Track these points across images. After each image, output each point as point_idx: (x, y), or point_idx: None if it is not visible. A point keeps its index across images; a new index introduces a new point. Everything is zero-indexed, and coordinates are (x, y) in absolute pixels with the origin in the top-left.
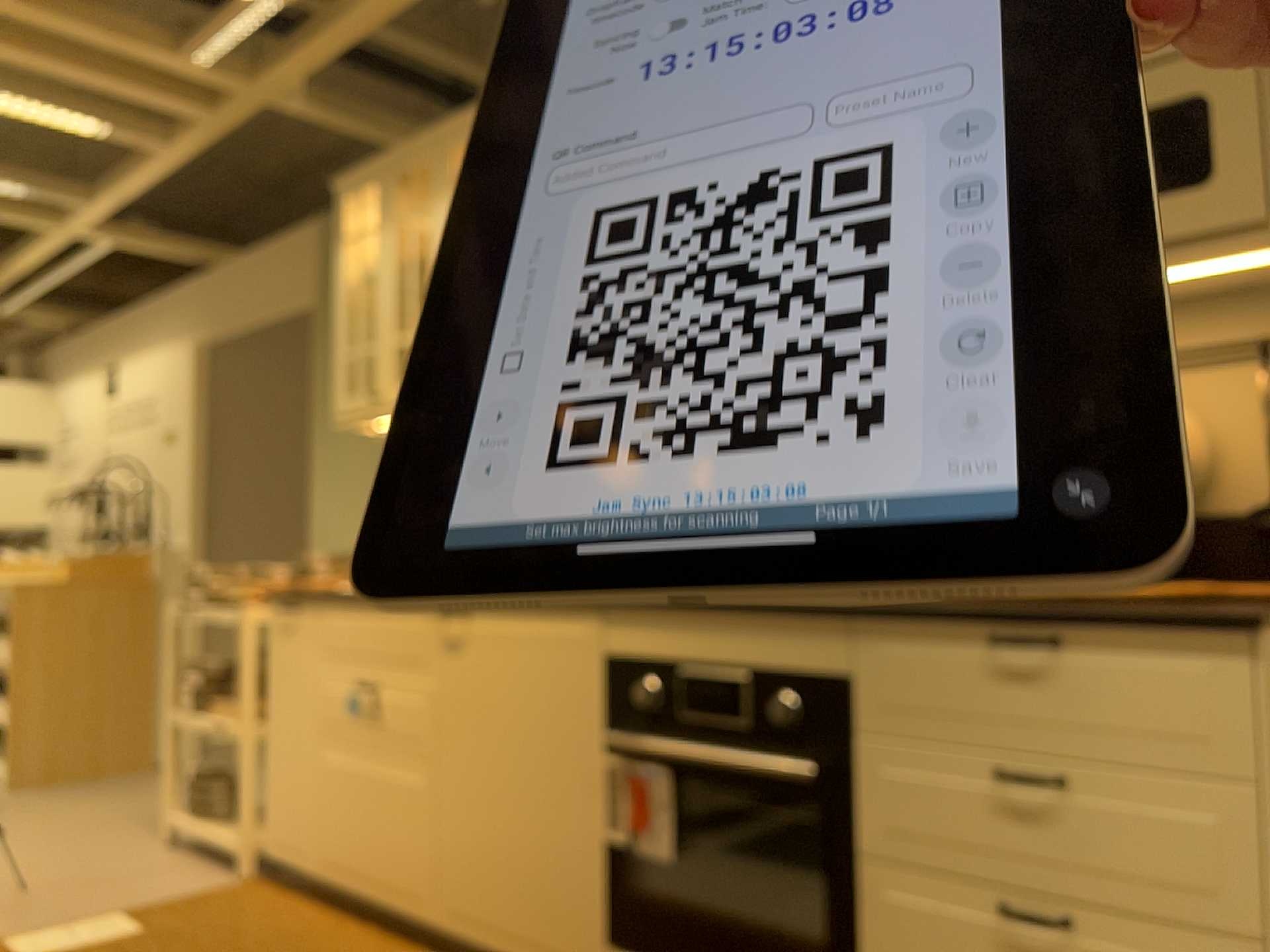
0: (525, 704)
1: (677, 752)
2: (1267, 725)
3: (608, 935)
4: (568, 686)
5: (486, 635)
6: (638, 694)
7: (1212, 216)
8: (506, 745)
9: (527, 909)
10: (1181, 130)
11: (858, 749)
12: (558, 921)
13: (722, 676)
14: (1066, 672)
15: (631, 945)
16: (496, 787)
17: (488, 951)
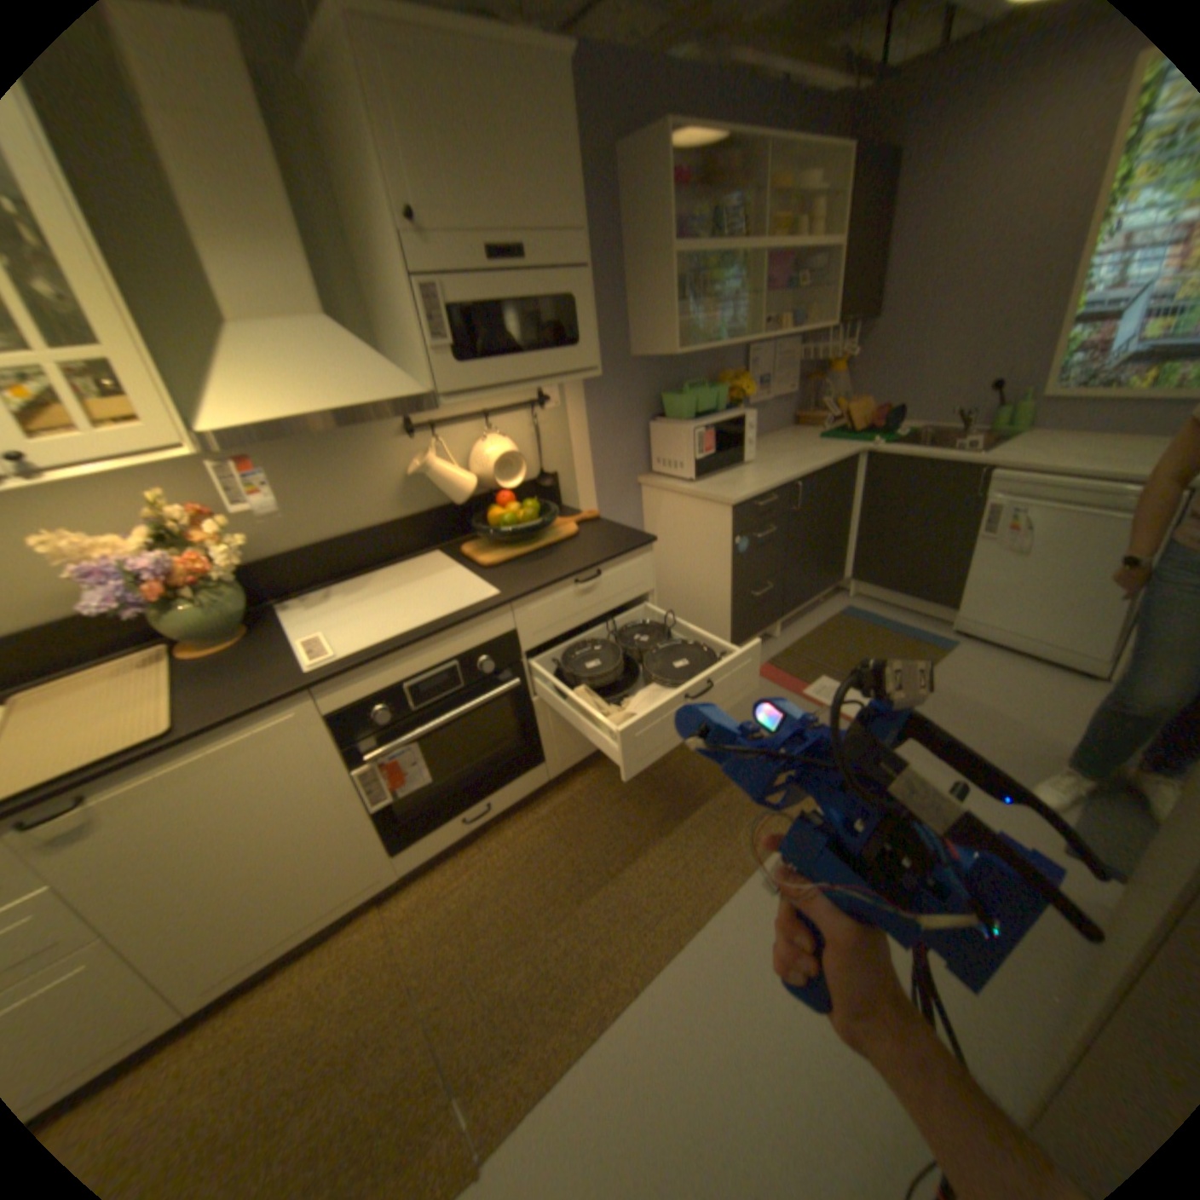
0: (239, 803)
1: (434, 729)
2: (653, 573)
3: (387, 854)
4: (292, 760)
5: (140, 792)
6: (371, 721)
7: (580, 366)
8: (225, 845)
9: (305, 908)
10: (565, 317)
11: (524, 660)
12: (342, 885)
13: (438, 673)
14: (602, 584)
15: (409, 842)
16: (226, 878)
17: (270, 964)
